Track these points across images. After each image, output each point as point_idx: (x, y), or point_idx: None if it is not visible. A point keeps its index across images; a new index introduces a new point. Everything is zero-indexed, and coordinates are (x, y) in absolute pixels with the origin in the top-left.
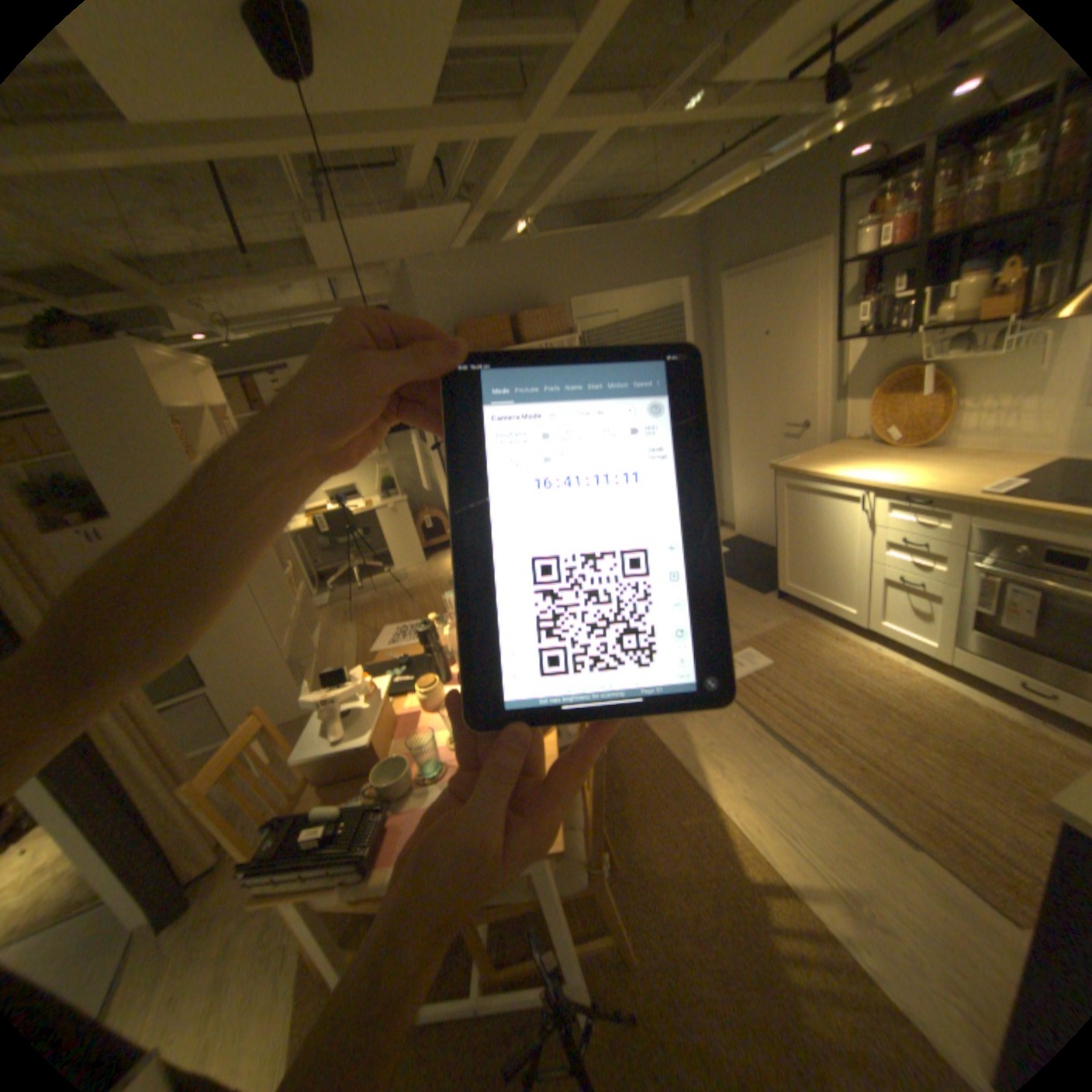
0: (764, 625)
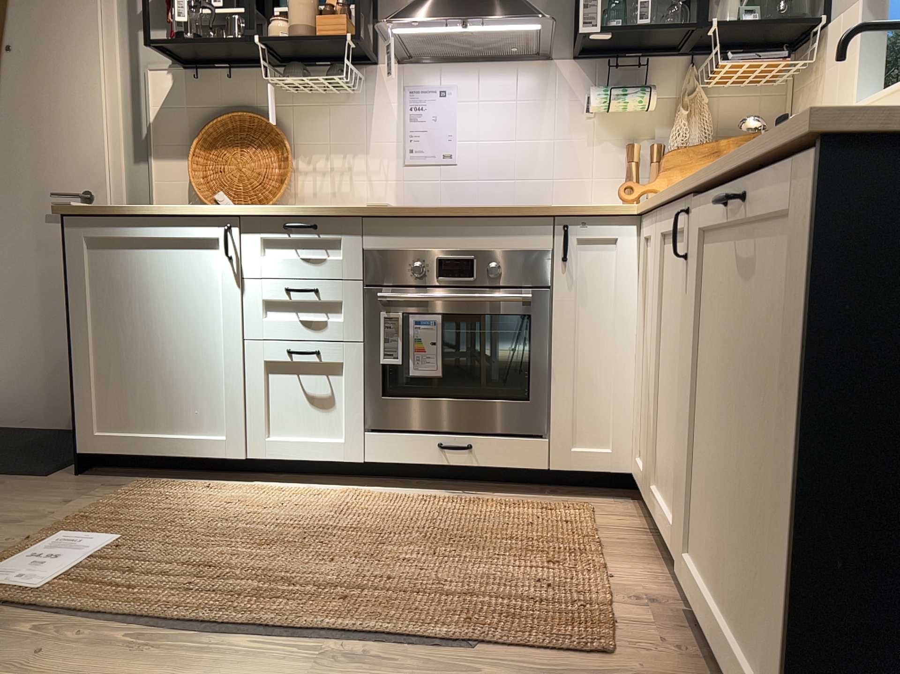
0: (67, 509)
